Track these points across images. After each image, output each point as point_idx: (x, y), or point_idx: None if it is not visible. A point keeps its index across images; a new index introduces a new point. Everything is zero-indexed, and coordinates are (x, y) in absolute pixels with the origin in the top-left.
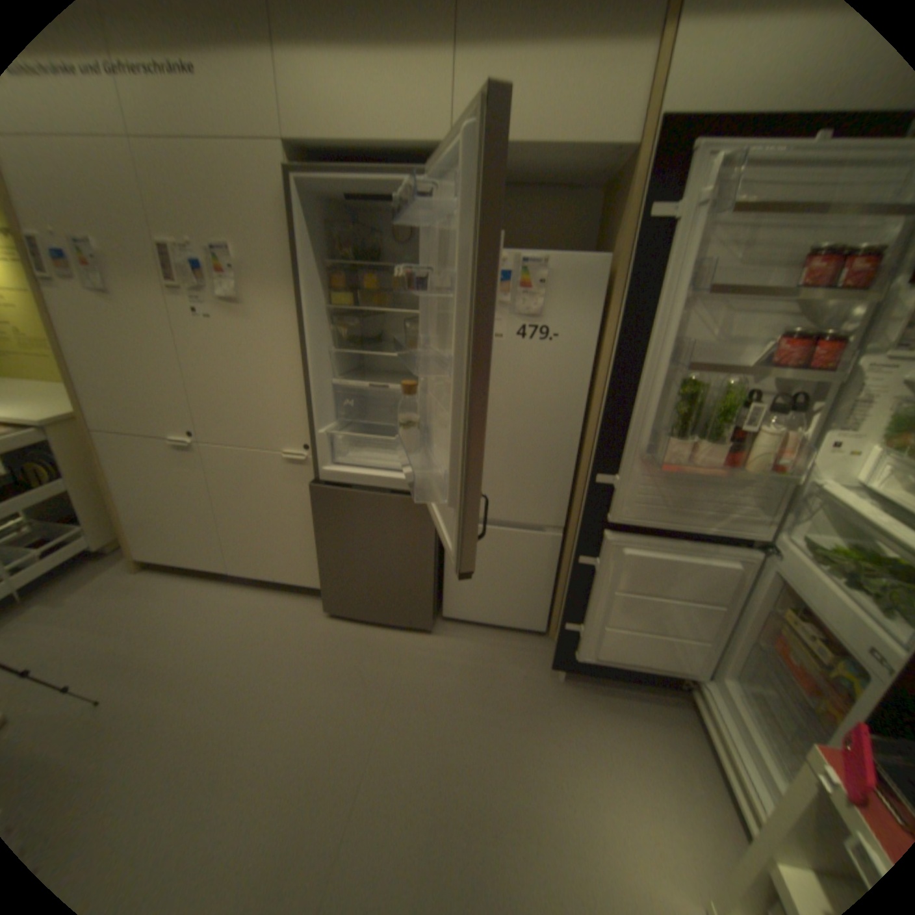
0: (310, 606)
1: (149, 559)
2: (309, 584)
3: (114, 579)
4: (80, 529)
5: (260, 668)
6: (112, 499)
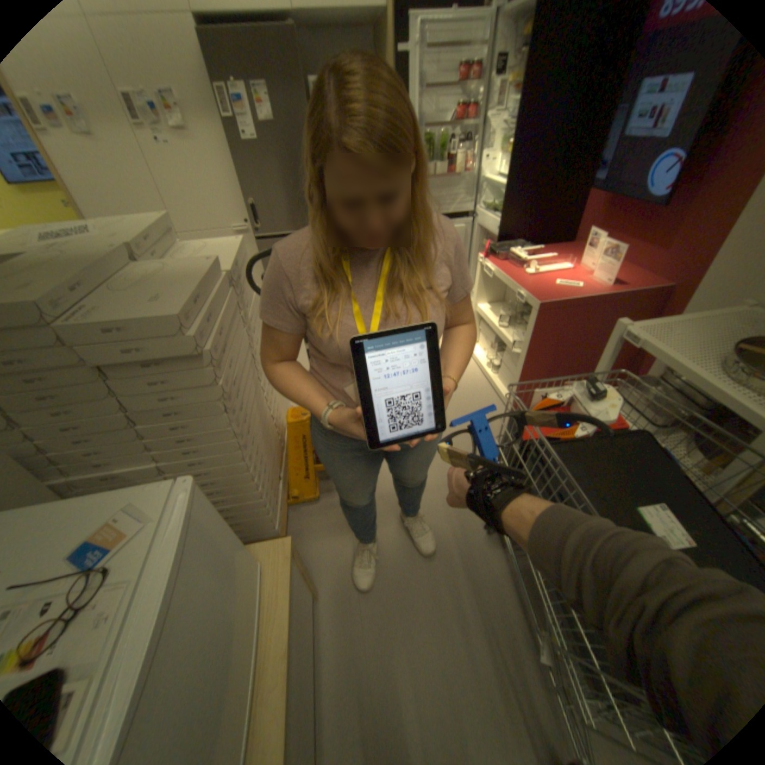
0: None
1: None
2: None
3: None
4: None
5: None
6: None
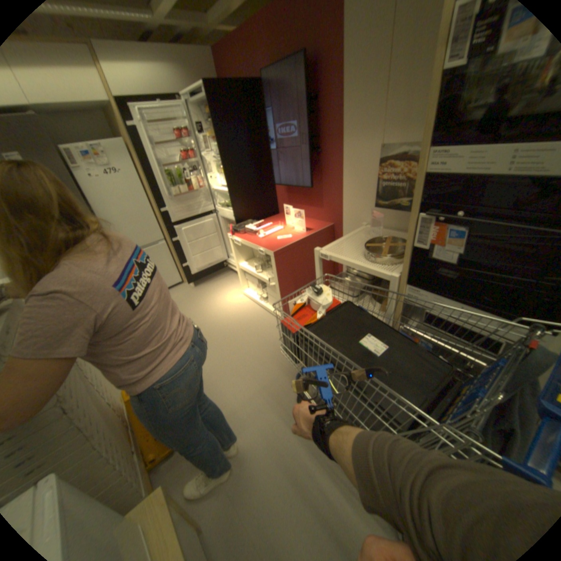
0: None
1: None
2: None
3: None
4: None
5: None
6: None
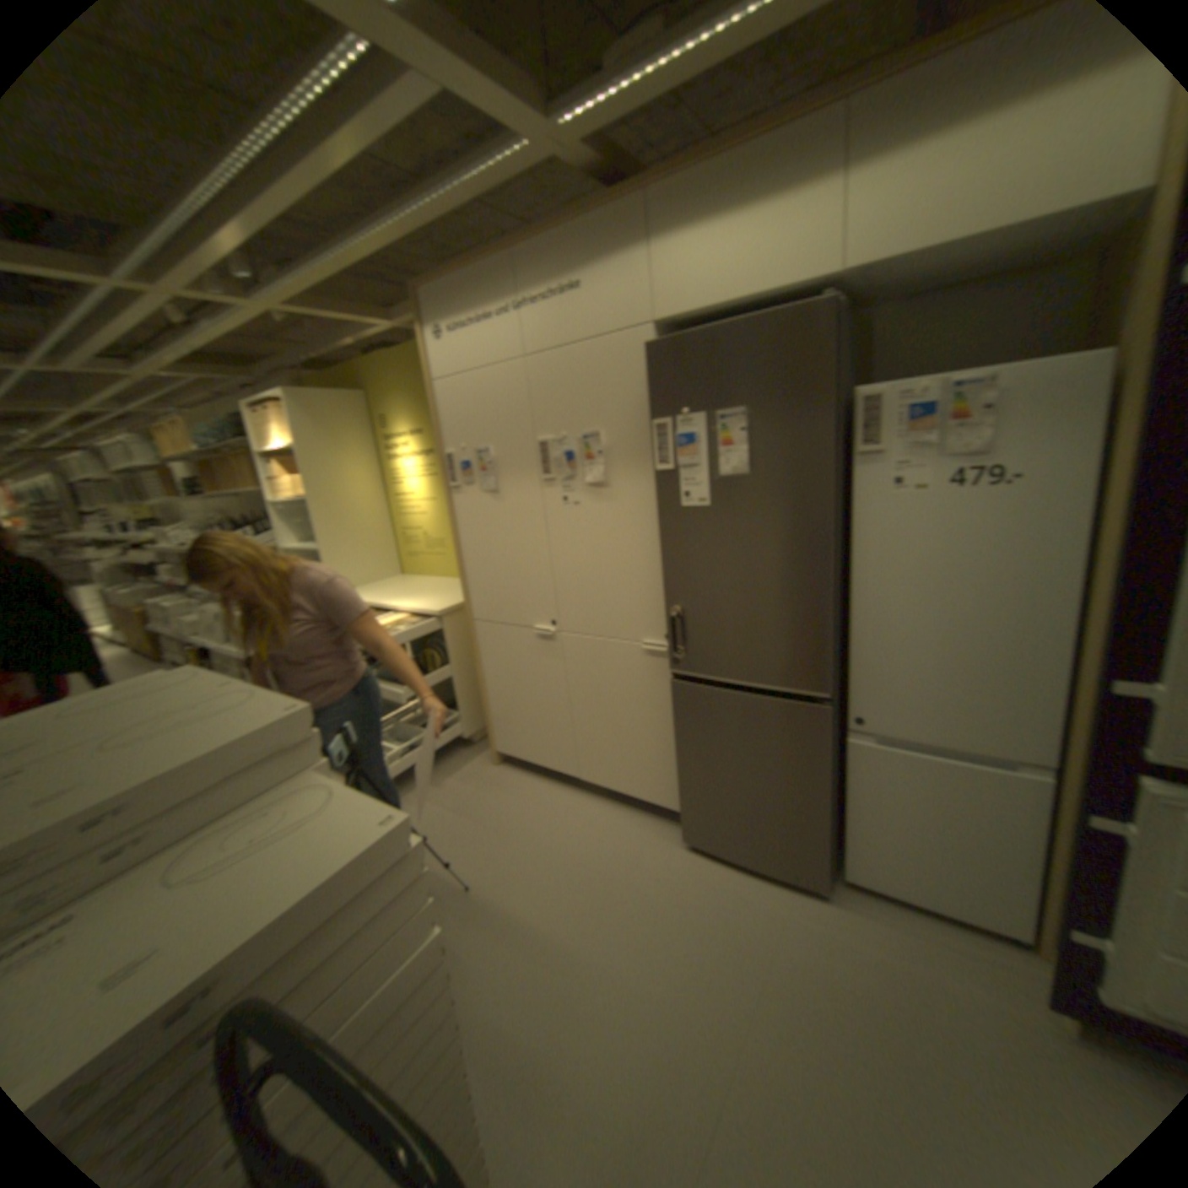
0: (665, 832)
1: (507, 753)
2: (664, 804)
3: (477, 769)
4: (455, 715)
5: (611, 894)
6: (482, 687)
